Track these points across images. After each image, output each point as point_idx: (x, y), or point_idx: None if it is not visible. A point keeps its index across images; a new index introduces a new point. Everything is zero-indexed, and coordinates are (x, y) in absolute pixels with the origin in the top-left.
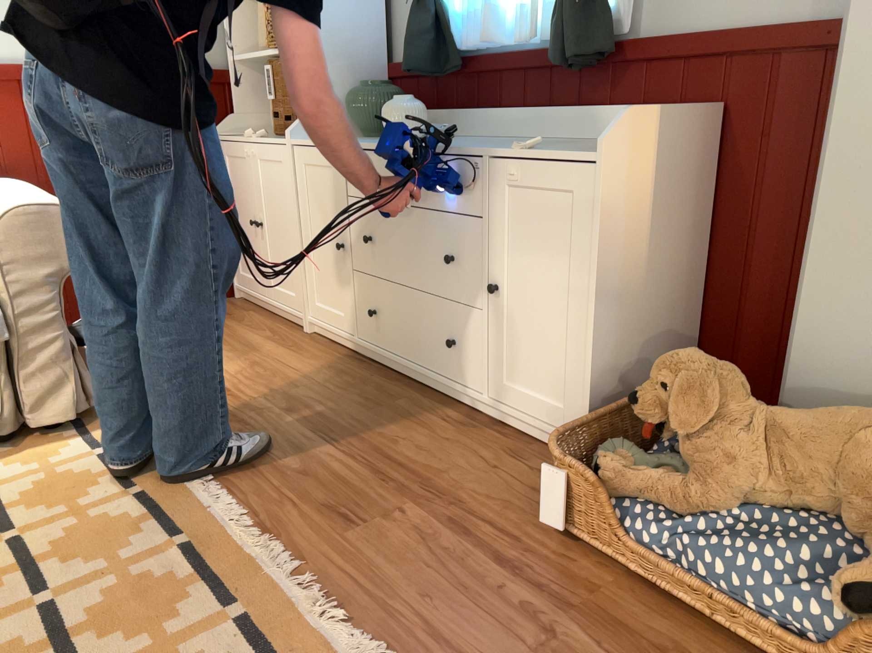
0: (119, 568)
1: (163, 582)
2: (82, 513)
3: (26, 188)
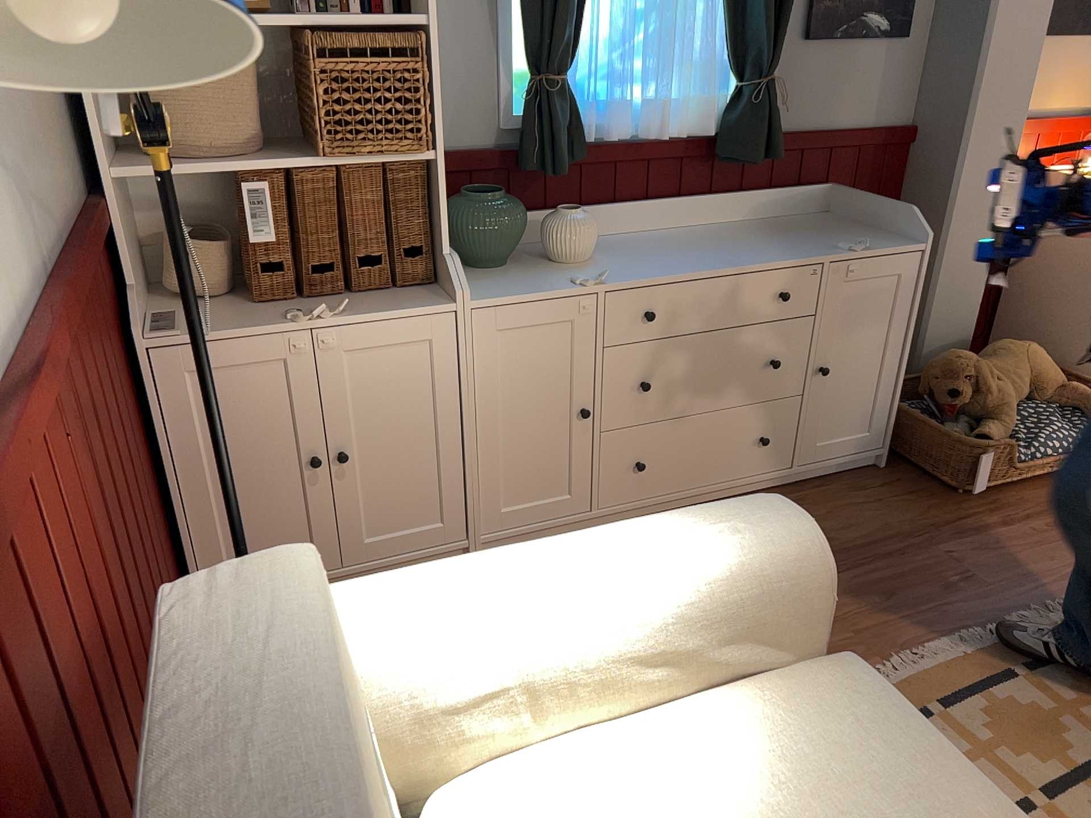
0: (1069, 711)
1: (1079, 681)
2: (984, 749)
3: (476, 565)
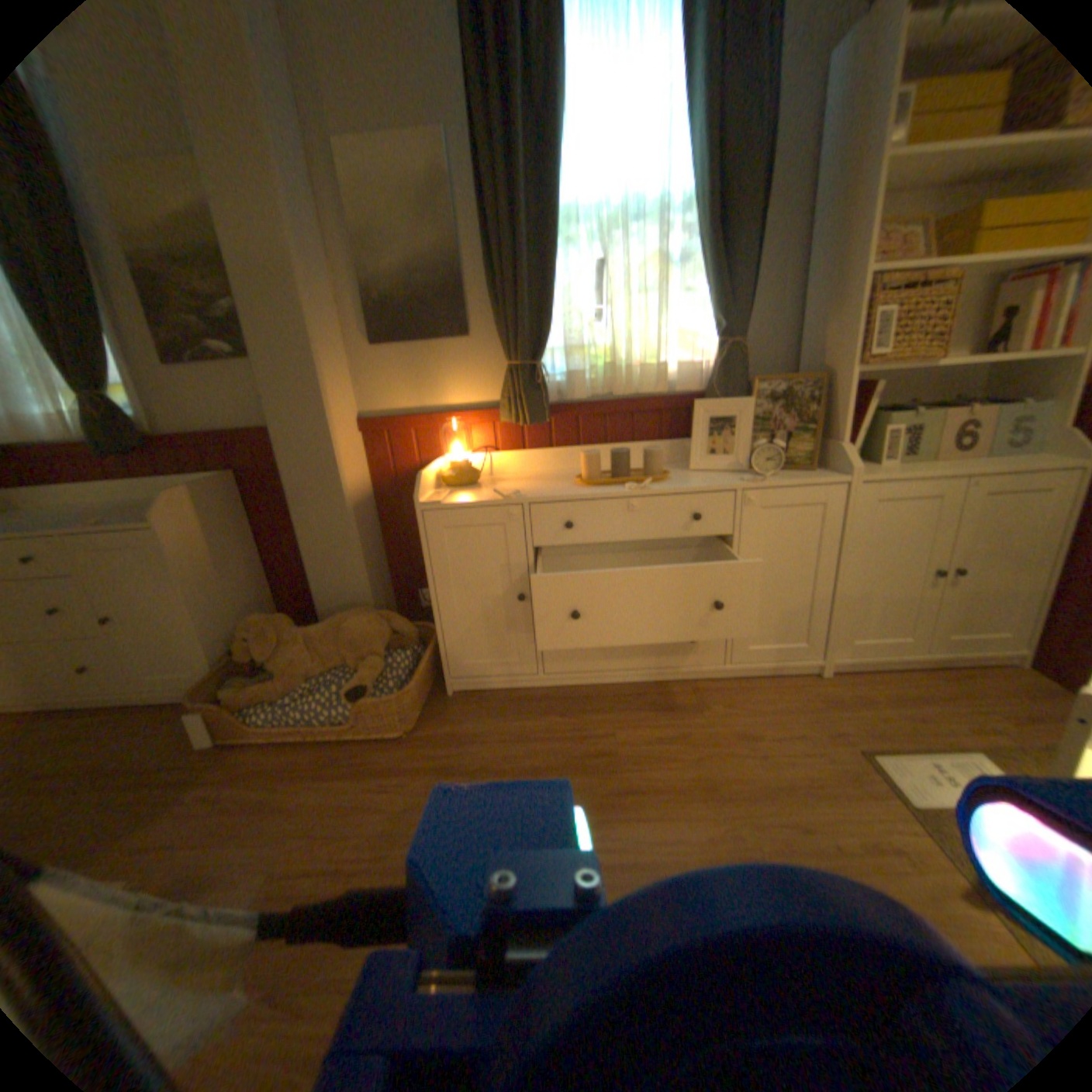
0: None
1: None
2: None
3: None
